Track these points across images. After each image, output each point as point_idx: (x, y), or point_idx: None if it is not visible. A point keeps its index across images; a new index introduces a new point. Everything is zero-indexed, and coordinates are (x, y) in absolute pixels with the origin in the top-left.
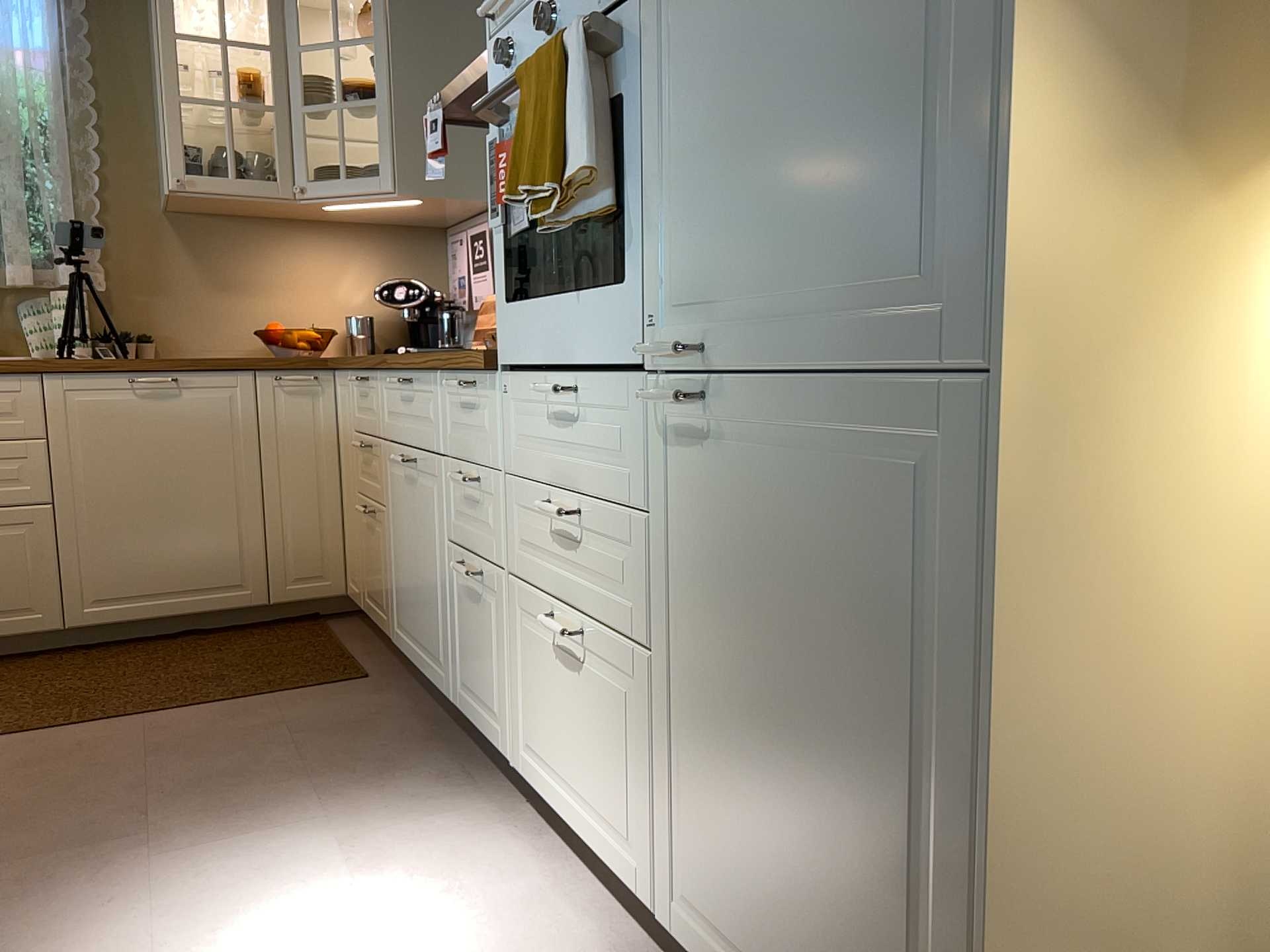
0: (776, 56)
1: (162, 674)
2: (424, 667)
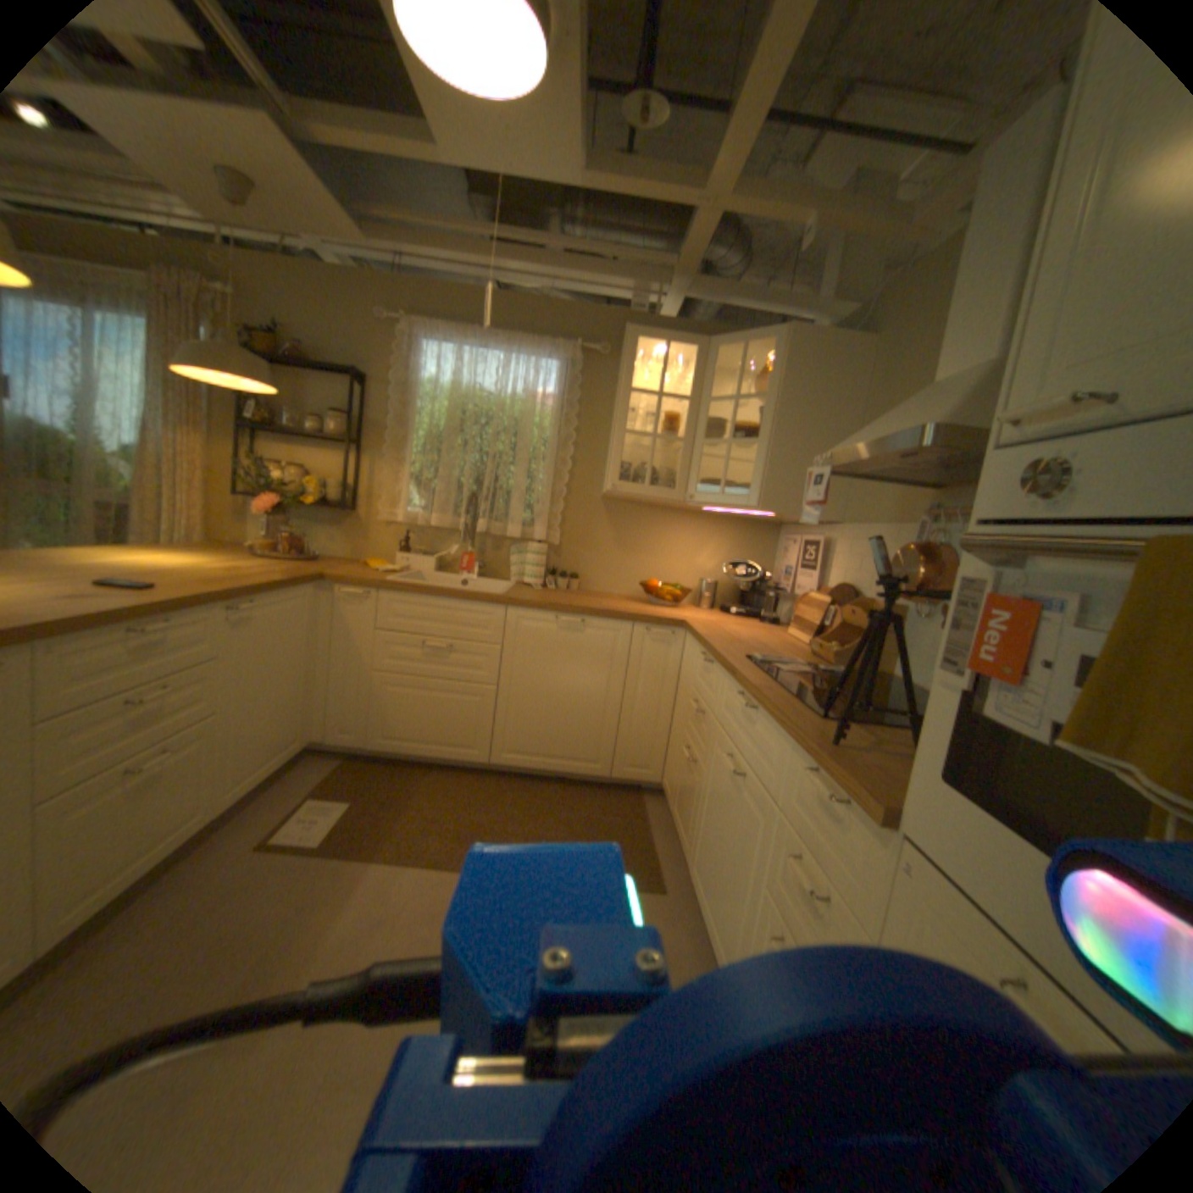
0: None
1: (532, 825)
2: (713, 942)
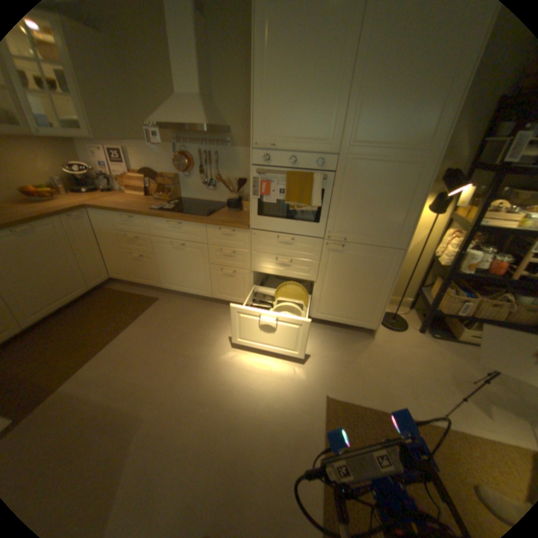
0: (370, 200)
1: (88, 325)
2: (190, 291)
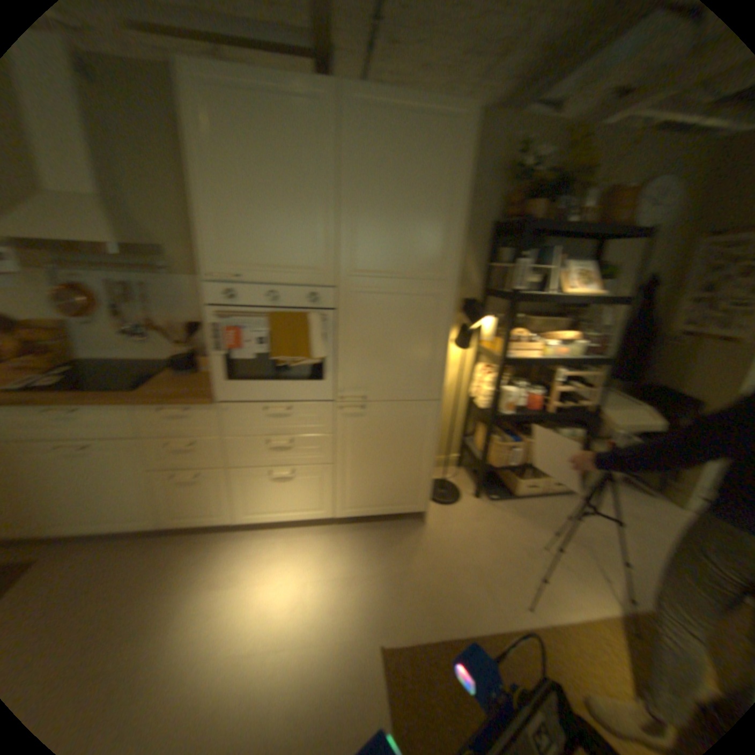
0: (385, 343)
1: None
2: (103, 532)
